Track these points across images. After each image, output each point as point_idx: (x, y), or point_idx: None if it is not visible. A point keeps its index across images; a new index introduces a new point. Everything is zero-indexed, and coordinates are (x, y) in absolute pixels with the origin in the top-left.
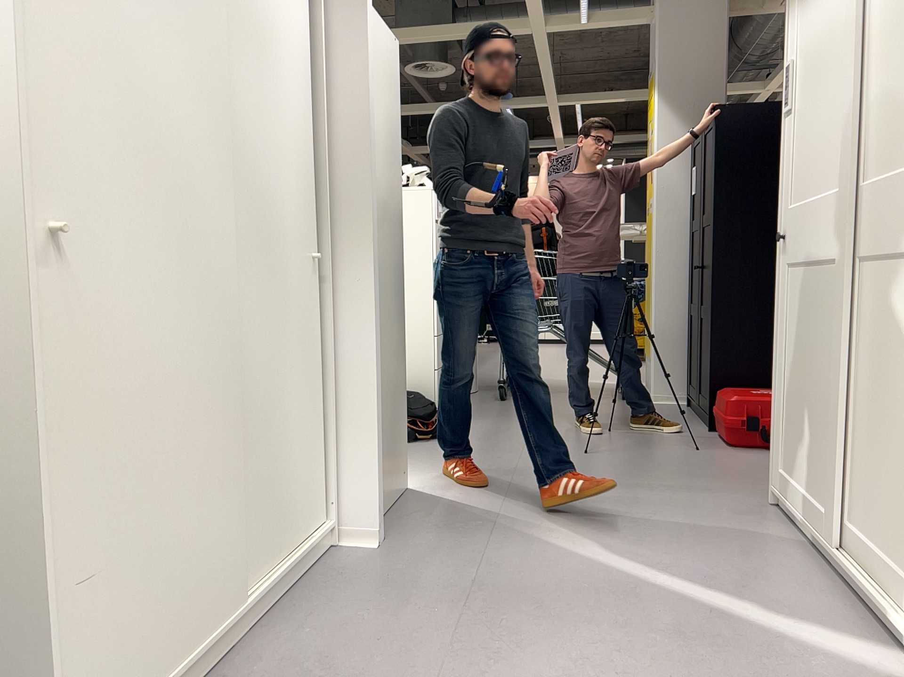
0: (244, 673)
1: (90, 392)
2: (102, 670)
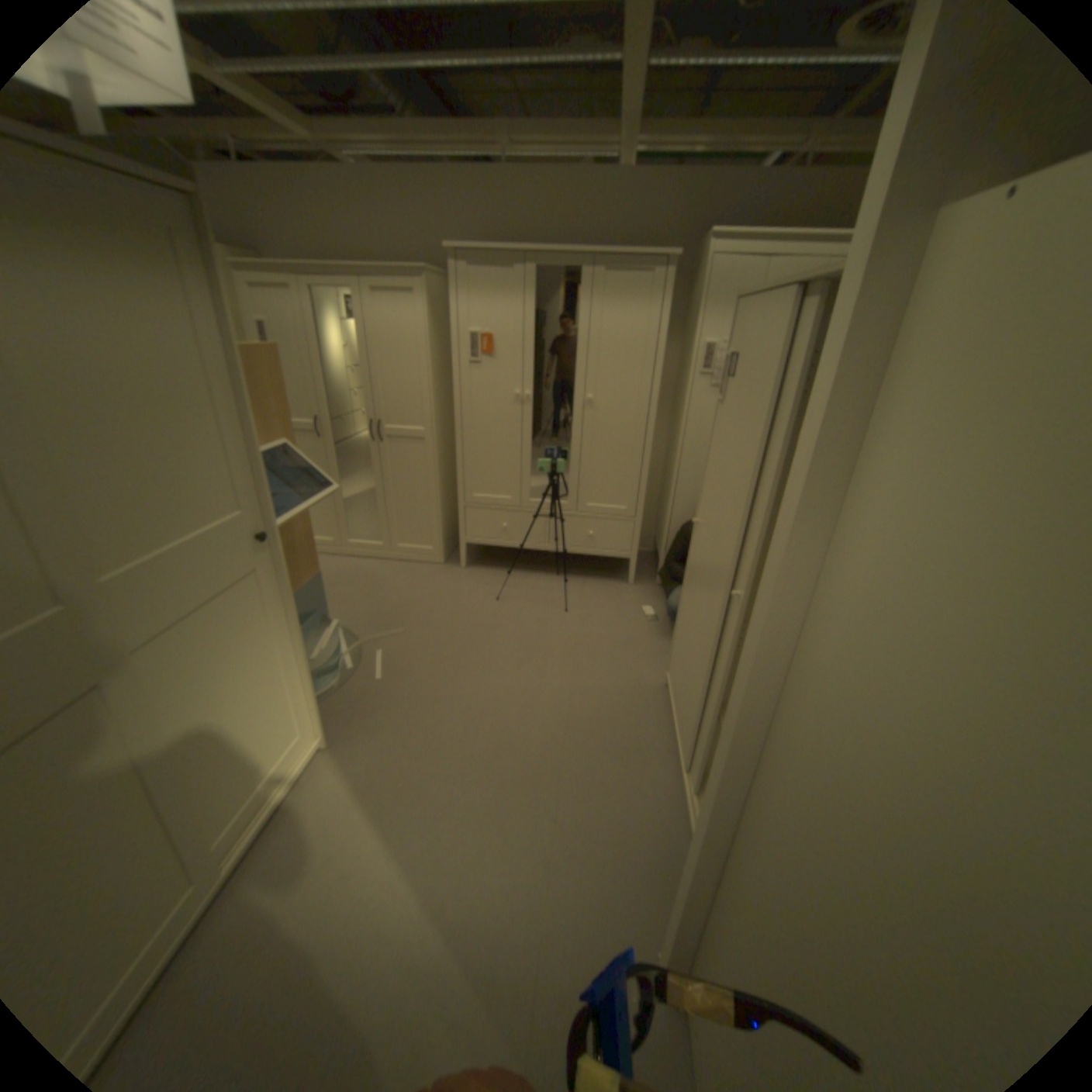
0: (659, 743)
1: (686, 574)
2: (670, 656)
